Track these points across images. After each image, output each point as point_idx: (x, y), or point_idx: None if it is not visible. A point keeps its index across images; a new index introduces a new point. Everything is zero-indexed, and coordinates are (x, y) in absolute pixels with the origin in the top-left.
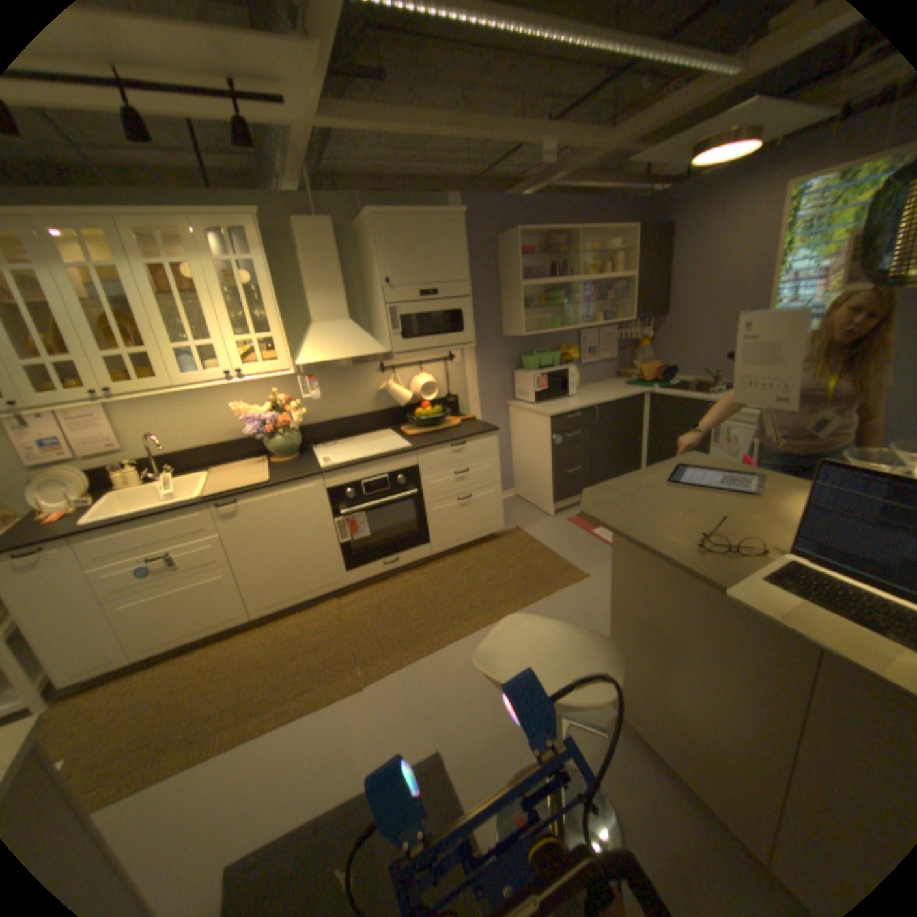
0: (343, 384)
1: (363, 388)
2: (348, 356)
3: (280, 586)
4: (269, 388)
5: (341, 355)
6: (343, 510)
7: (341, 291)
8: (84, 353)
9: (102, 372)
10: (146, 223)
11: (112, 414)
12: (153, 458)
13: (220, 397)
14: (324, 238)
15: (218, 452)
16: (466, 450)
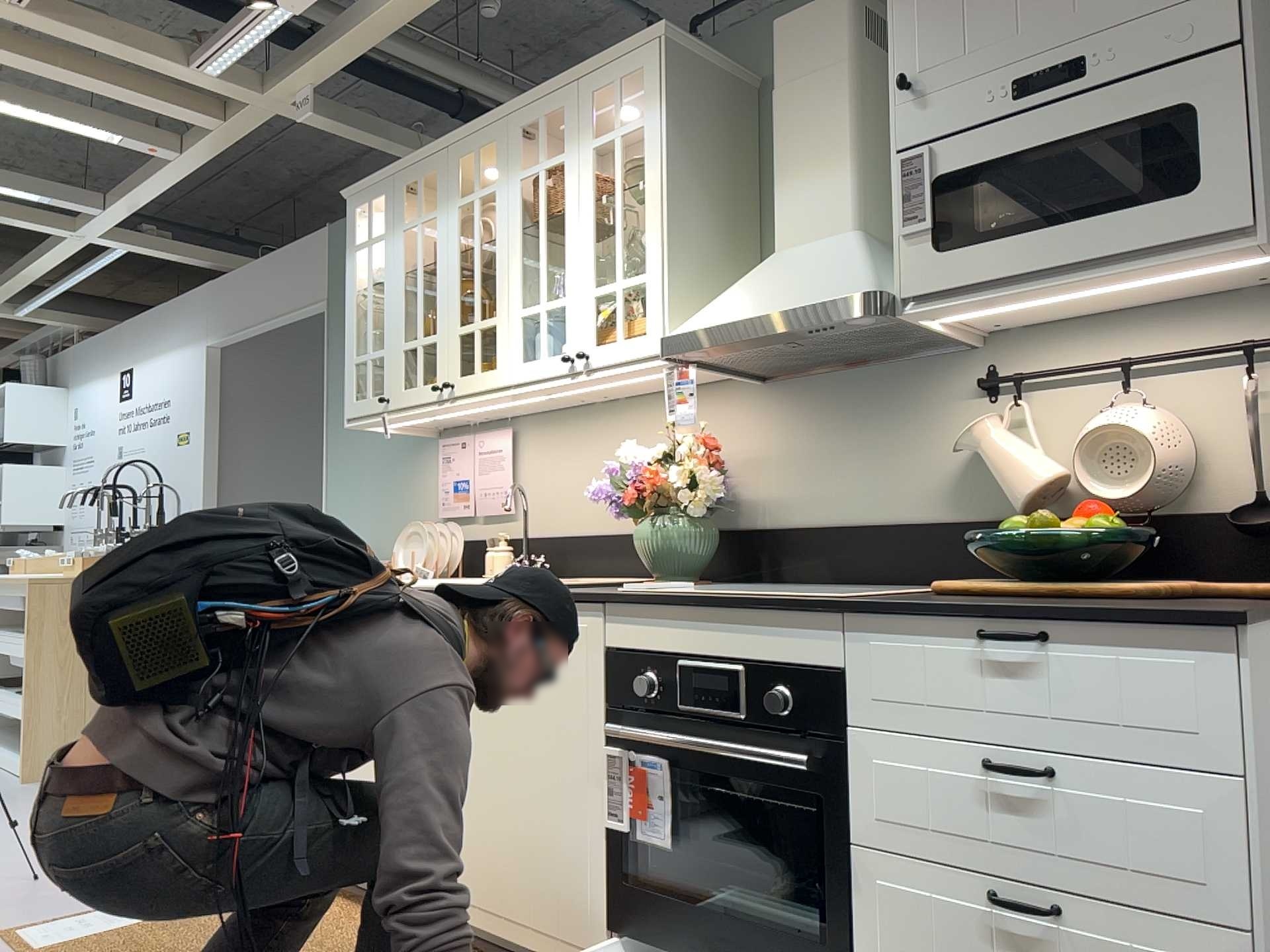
0: (869, 422)
1: (923, 437)
2: (768, 308)
3: (492, 859)
4: (707, 418)
5: (758, 307)
6: (628, 725)
7: (842, 156)
8: (445, 326)
9: (452, 355)
10: (533, 111)
11: (520, 450)
12: (540, 537)
13: (640, 433)
14: (824, 39)
15: (613, 549)
16: (1051, 665)
